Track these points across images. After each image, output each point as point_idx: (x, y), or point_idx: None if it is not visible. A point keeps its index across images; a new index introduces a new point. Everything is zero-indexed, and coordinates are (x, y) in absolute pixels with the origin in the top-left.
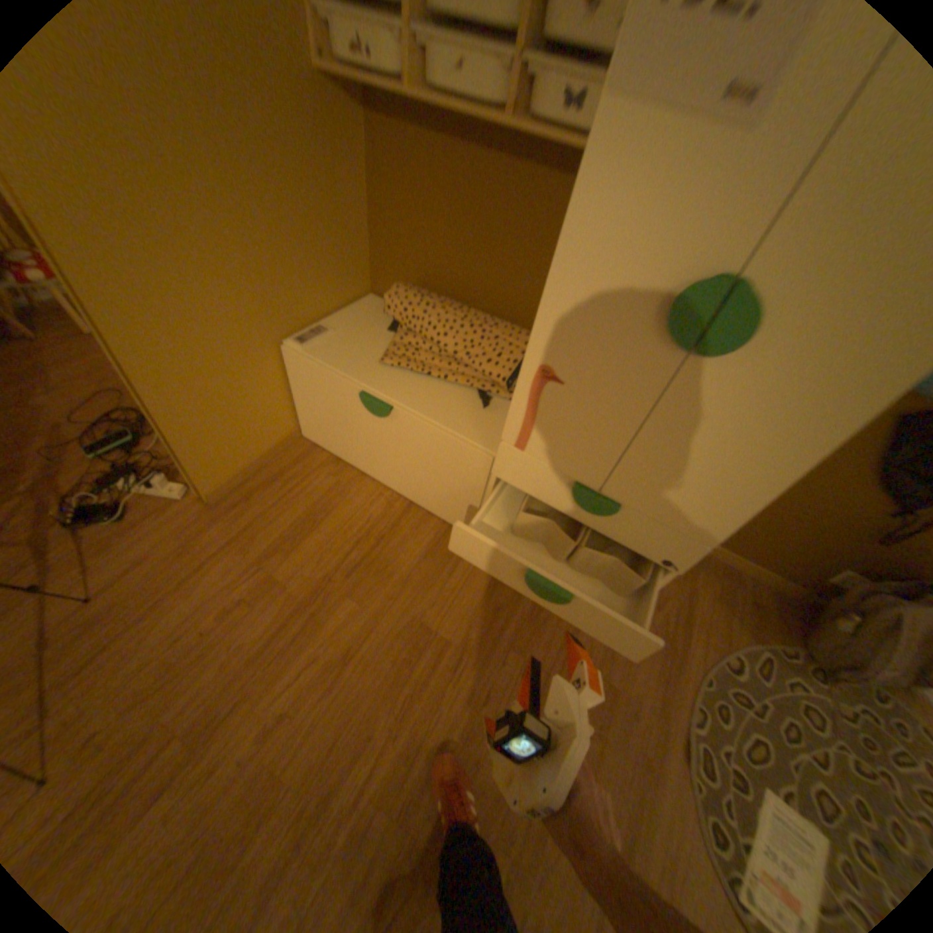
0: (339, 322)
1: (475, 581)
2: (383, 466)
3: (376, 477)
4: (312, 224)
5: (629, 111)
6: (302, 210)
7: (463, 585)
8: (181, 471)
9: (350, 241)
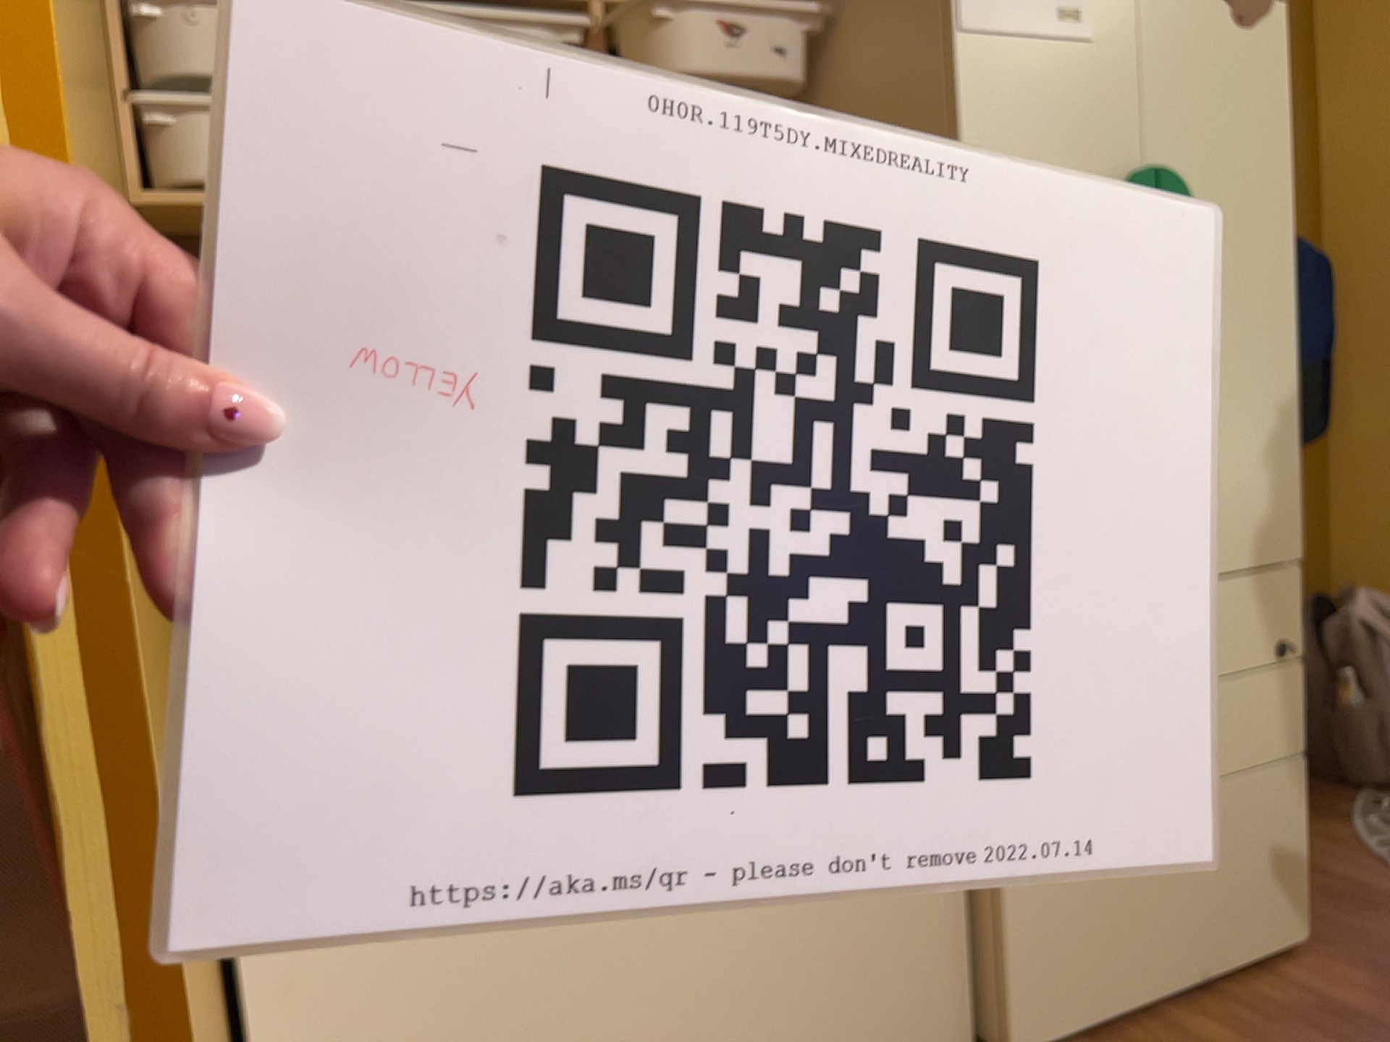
0: None
1: None
2: None
3: None
4: None
5: (988, 42)
6: None
7: None
8: None
9: None
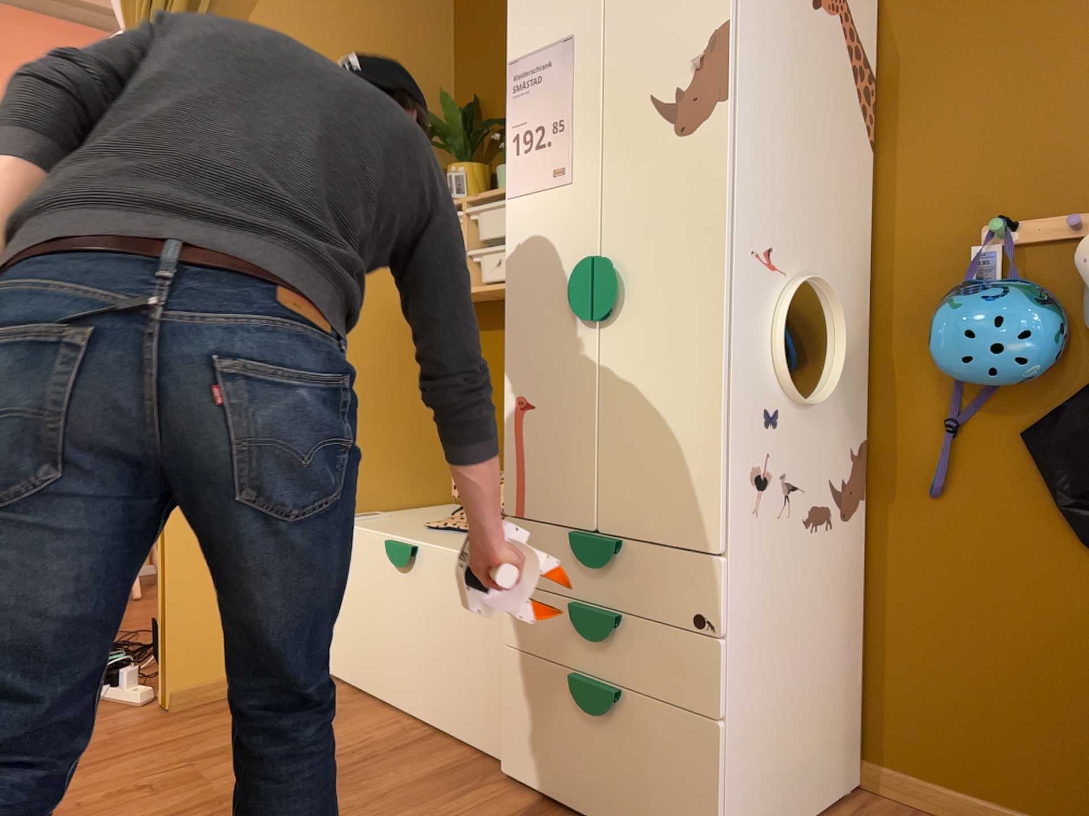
0: (399, 513)
1: (492, 811)
2: (406, 669)
3: (398, 701)
4: (386, 410)
5: (519, 201)
6: (378, 395)
7: (469, 812)
8: (159, 645)
9: (430, 437)
